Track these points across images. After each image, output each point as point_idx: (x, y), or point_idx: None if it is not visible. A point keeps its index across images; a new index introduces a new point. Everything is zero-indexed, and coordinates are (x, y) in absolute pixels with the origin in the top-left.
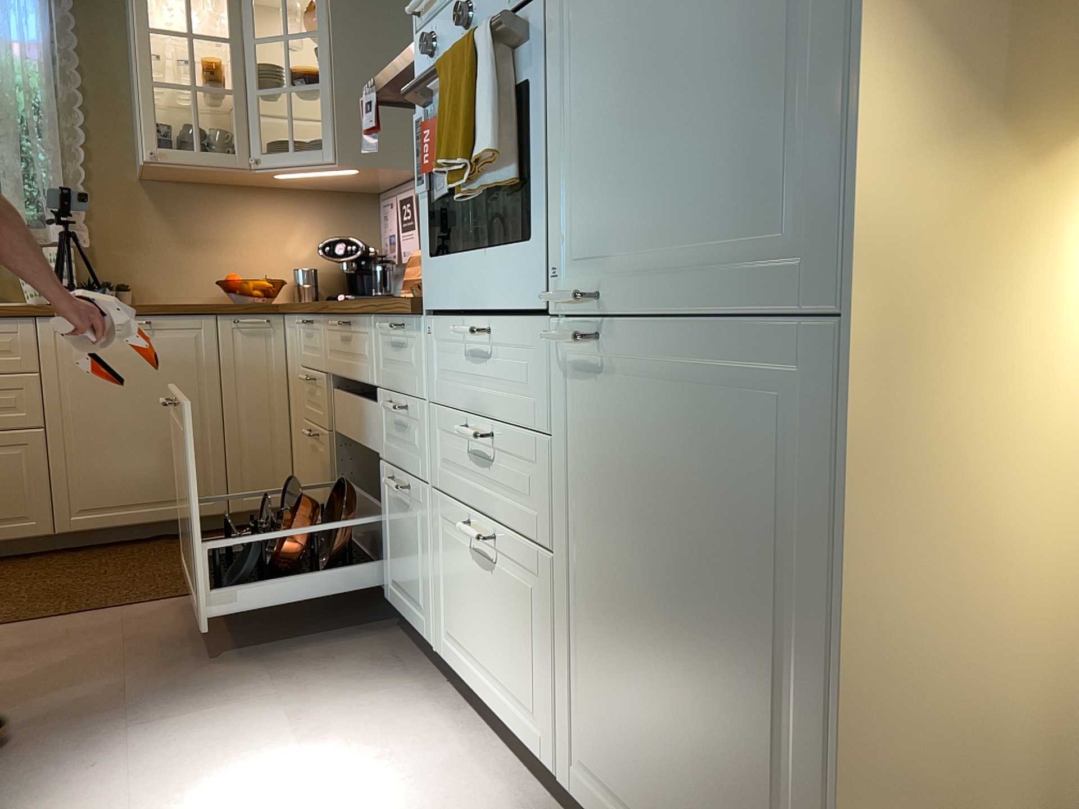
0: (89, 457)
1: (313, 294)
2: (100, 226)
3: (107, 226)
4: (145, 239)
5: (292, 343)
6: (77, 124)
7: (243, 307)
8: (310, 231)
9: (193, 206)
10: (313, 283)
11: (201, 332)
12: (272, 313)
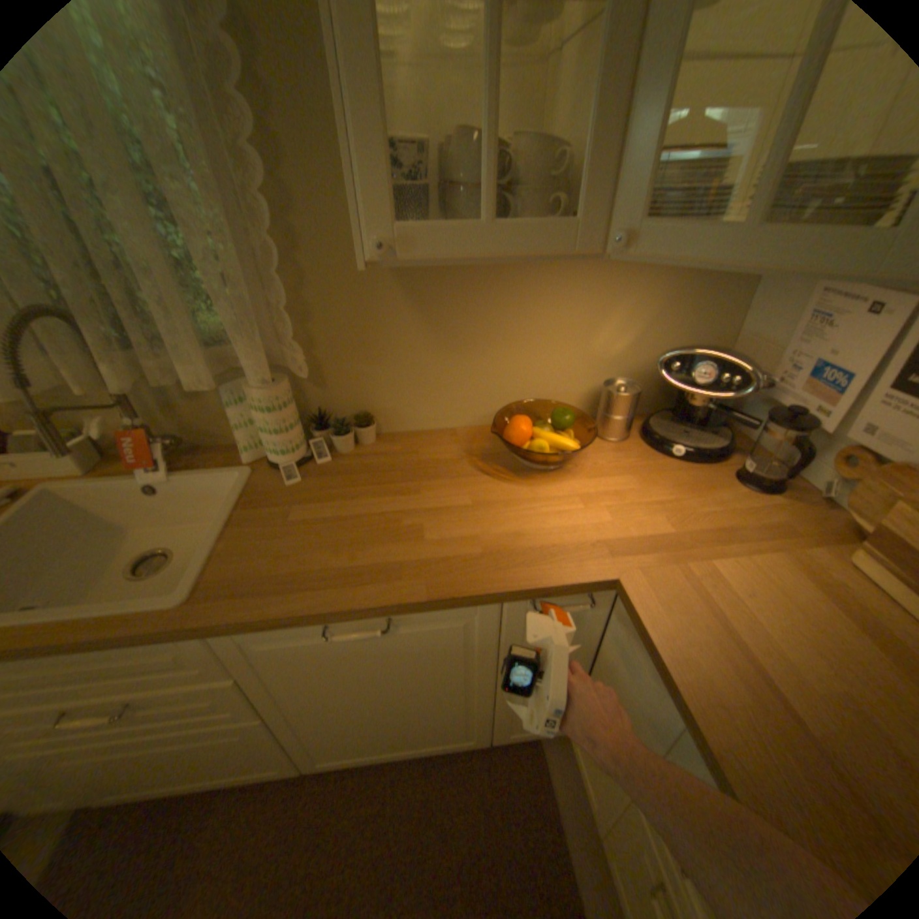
0: (325, 733)
1: (629, 426)
2: (324, 327)
3: (334, 327)
4: (390, 342)
5: (642, 680)
6: (244, 131)
7: (555, 590)
8: (640, 311)
9: (462, 282)
10: (633, 412)
11: (476, 620)
12: (604, 593)
